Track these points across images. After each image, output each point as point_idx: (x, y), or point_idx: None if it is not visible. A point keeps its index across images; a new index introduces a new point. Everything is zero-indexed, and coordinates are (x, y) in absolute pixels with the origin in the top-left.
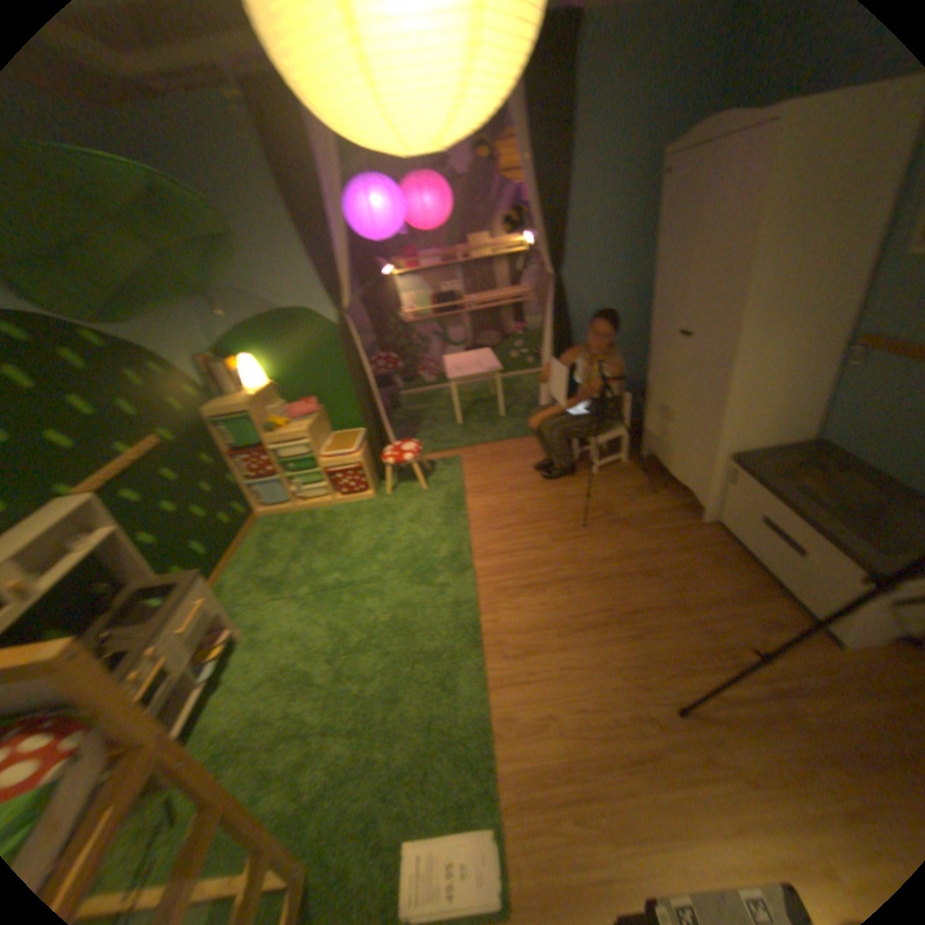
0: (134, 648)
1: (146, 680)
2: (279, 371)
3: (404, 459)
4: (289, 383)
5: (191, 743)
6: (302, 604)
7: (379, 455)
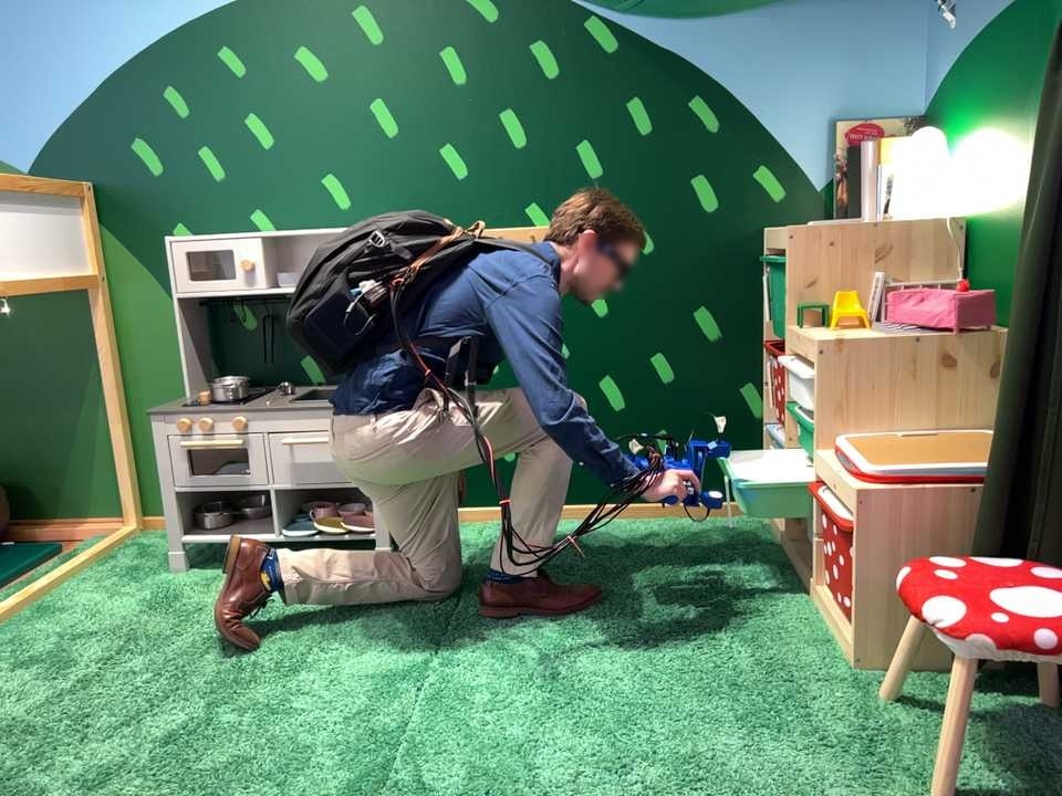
0: (234, 408)
1: (205, 445)
2: (982, 192)
3: (917, 610)
4: (987, 235)
5: (213, 577)
6: (421, 618)
7: (974, 569)
